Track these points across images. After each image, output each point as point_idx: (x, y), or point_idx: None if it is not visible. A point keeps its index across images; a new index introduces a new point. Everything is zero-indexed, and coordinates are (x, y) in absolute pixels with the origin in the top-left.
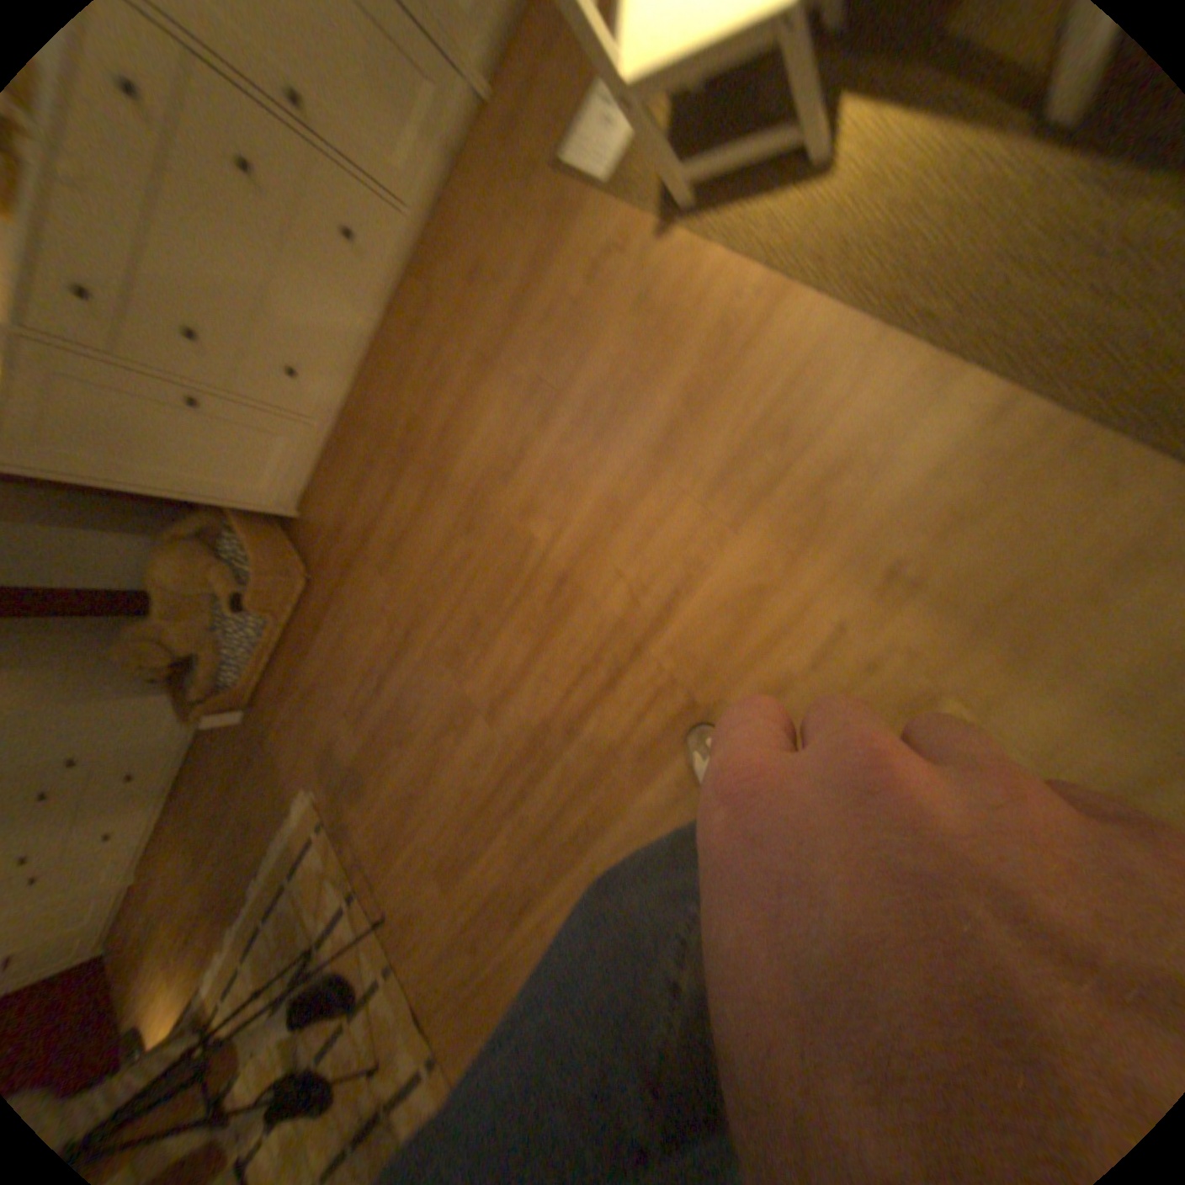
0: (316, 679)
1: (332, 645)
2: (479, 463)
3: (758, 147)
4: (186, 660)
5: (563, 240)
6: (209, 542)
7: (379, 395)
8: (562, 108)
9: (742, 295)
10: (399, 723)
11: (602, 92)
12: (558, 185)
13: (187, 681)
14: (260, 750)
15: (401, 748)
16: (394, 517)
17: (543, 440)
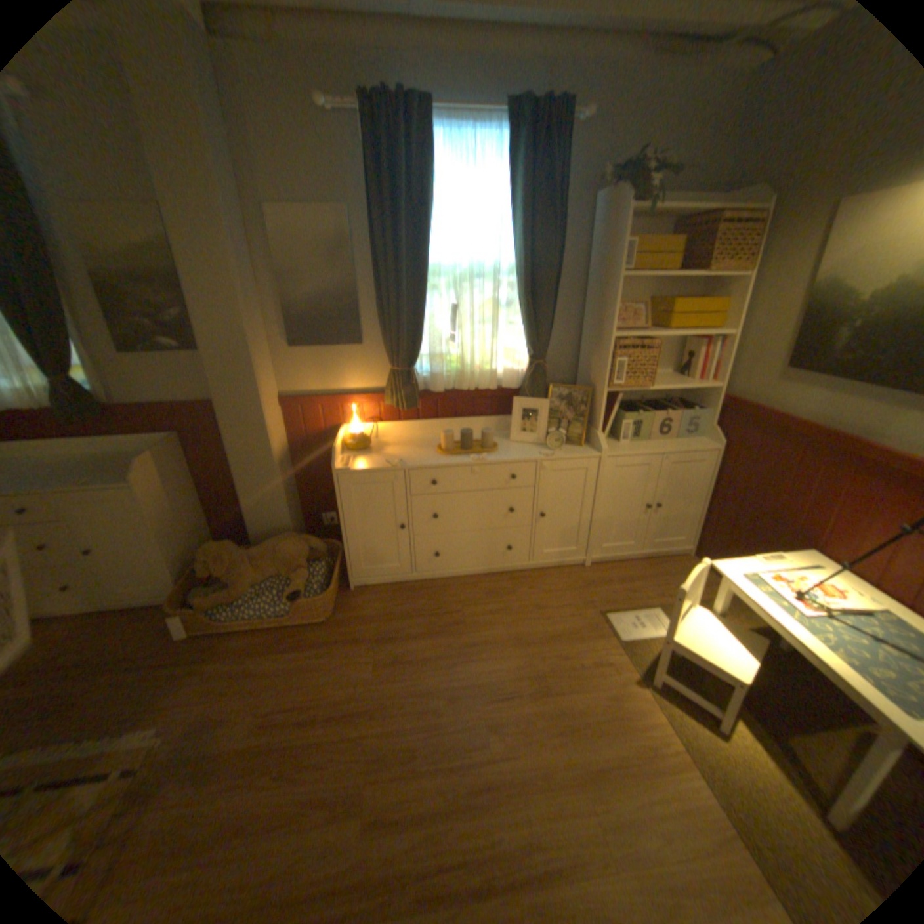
0: (263, 682)
1: (299, 676)
2: (485, 685)
3: (703, 708)
4: (215, 589)
5: (593, 646)
6: (313, 564)
7: (454, 603)
8: (618, 607)
9: (671, 754)
10: (293, 773)
11: (638, 620)
12: (602, 626)
13: (203, 599)
14: (160, 679)
15: (275, 792)
16: (412, 657)
17: (530, 712)
